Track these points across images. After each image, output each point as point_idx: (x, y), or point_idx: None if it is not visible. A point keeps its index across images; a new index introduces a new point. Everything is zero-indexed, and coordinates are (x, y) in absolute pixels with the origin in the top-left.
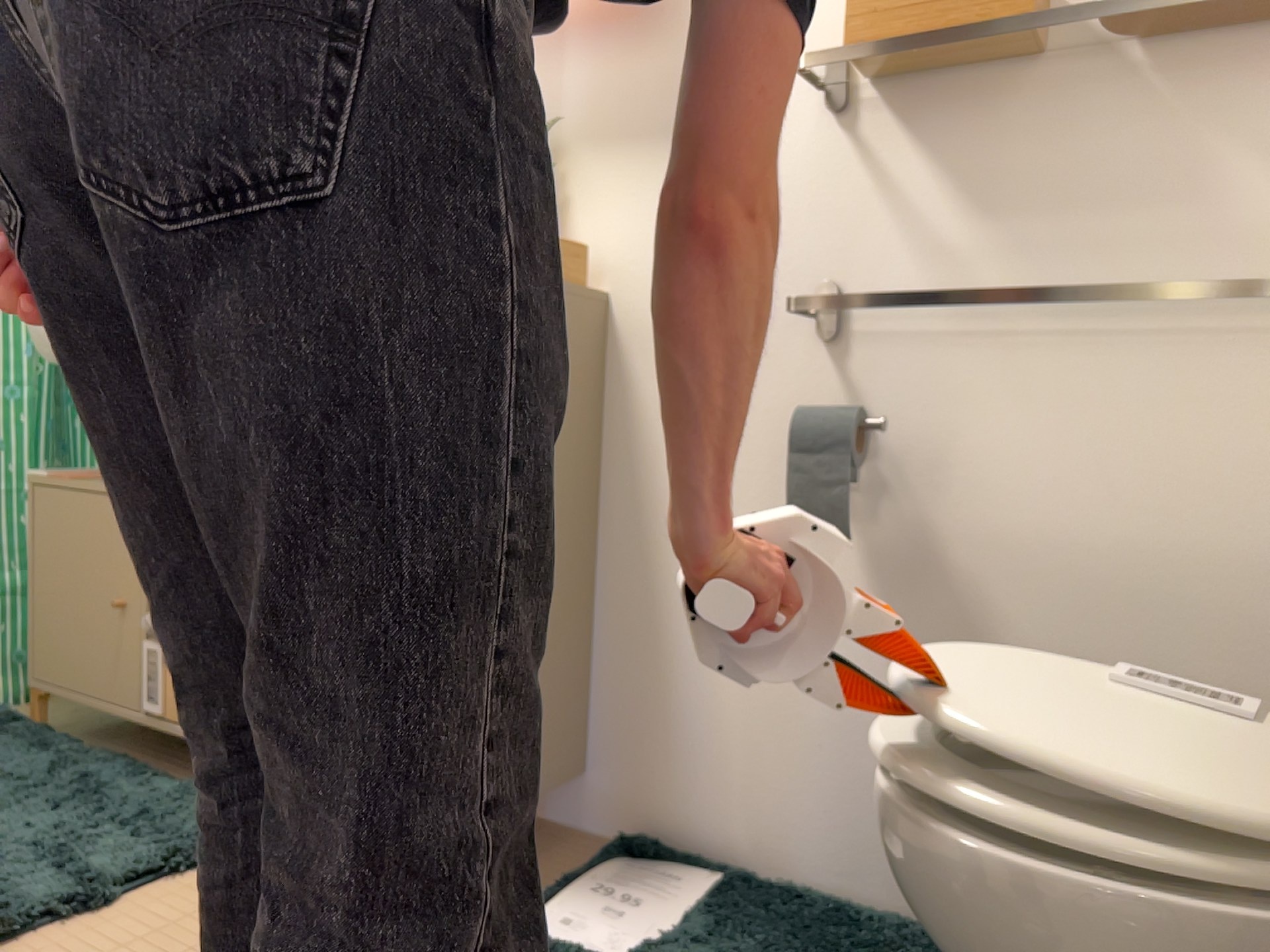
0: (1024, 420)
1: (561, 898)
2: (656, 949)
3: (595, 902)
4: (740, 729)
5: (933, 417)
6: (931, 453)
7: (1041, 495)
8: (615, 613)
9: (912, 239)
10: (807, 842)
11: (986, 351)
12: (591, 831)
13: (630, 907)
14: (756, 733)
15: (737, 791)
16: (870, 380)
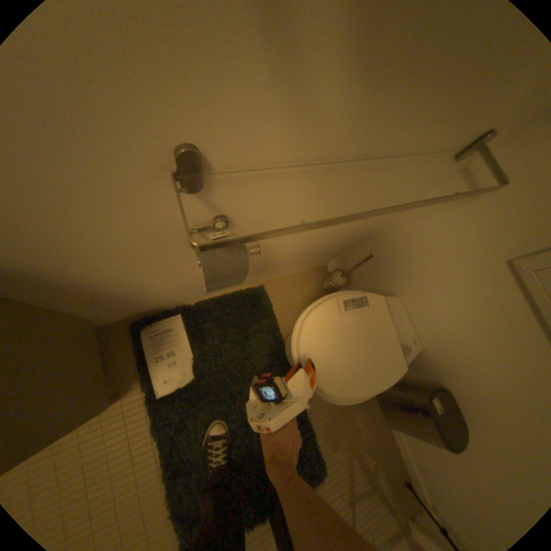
0: (315, 200)
1: (151, 374)
2: (197, 366)
3: (161, 365)
4: (168, 292)
5: (268, 207)
6: (263, 219)
7: (308, 219)
8: (69, 303)
9: (287, 91)
10: (201, 293)
11: (311, 175)
12: (108, 322)
13: (172, 356)
14: (176, 290)
15: (172, 298)
16: (229, 199)
